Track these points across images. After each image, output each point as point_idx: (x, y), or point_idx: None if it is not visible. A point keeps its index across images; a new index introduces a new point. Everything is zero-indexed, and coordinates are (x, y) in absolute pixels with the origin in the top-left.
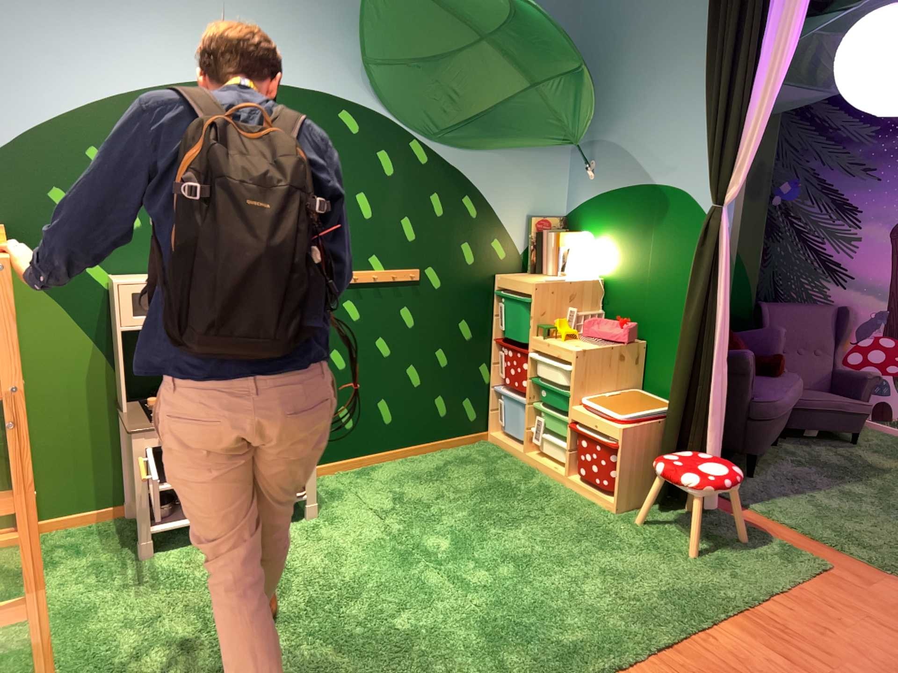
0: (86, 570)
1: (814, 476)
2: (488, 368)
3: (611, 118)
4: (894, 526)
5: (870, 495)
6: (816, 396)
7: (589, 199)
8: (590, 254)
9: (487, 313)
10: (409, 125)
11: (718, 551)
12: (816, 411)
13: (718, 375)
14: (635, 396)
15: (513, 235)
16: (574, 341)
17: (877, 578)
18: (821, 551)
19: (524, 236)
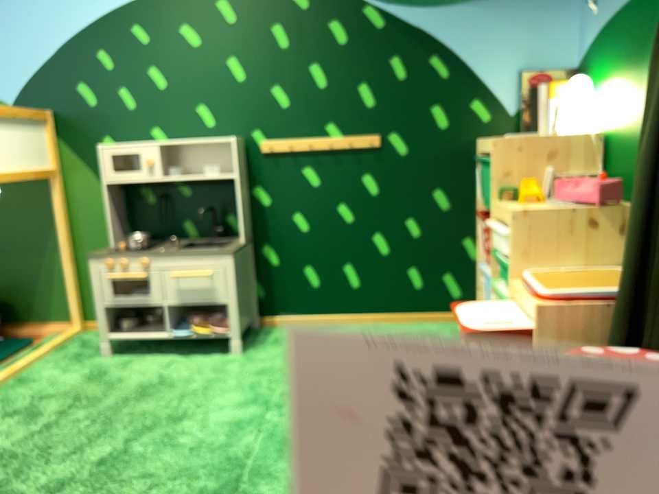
0: (54, 360)
1: None
2: (472, 243)
3: None
4: None
5: None
6: None
7: (592, 31)
8: (584, 98)
9: (465, 181)
10: None
11: None
12: None
13: None
14: (607, 275)
15: (497, 91)
16: (533, 204)
17: None
18: None
19: (513, 91)
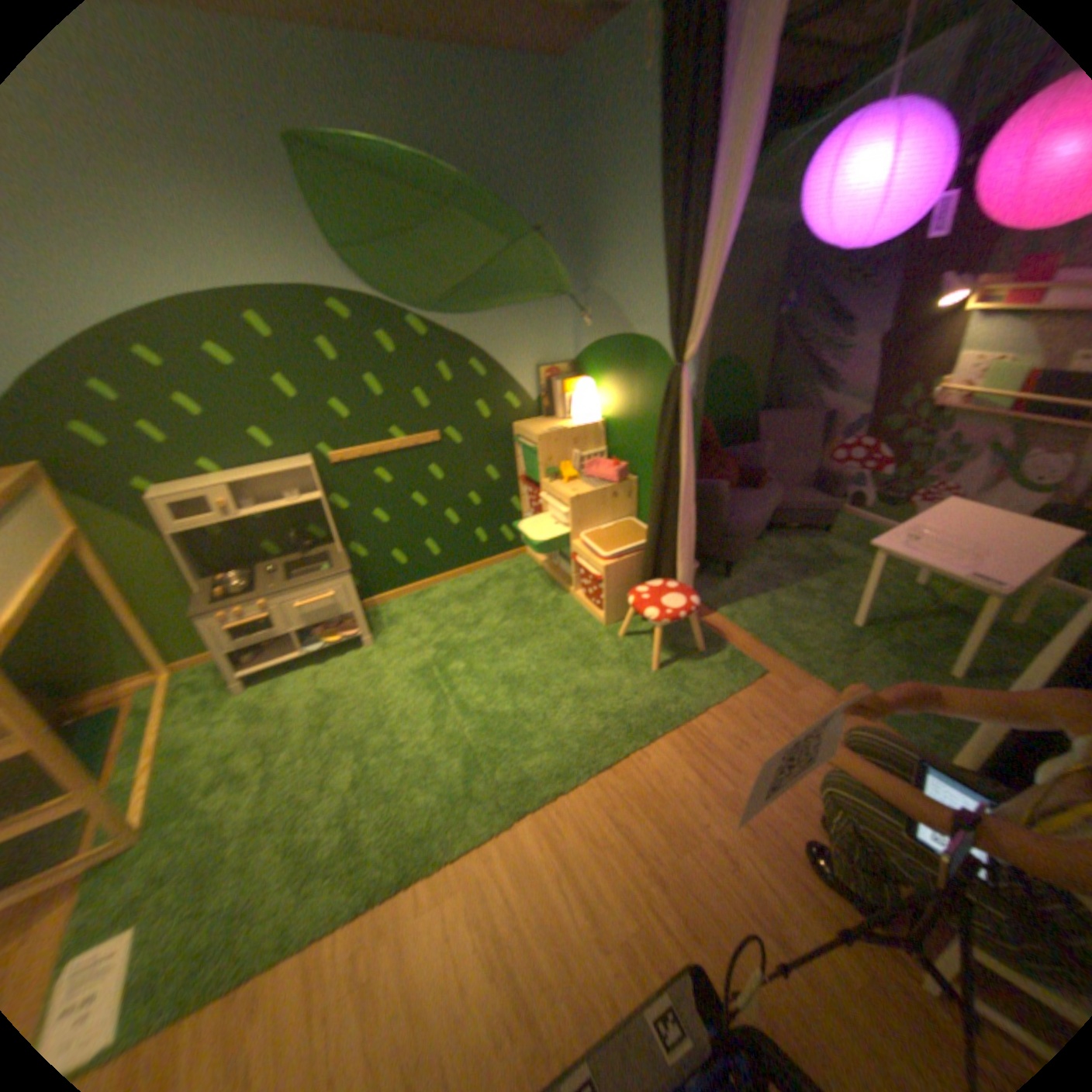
0: (184, 716)
1: (789, 577)
2: (519, 501)
3: (600, 261)
4: (844, 632)
5: (833, 596)
6: (805, 500)
7: (590, 344)
8: (592, 398)
9: (510, 457)
10: (397, 299)
11: (681, 669)
12: (804, 513)
13: (691, 518)
14: (628, 530)
15: (525, 386)
16: (576, 485)
17: (812, 693)
18: (771, 663)
19: (536, 384)
